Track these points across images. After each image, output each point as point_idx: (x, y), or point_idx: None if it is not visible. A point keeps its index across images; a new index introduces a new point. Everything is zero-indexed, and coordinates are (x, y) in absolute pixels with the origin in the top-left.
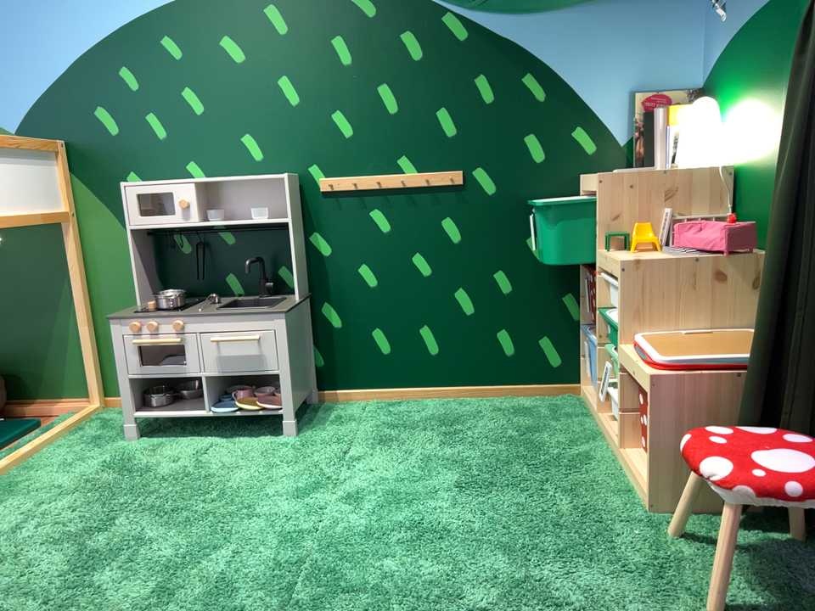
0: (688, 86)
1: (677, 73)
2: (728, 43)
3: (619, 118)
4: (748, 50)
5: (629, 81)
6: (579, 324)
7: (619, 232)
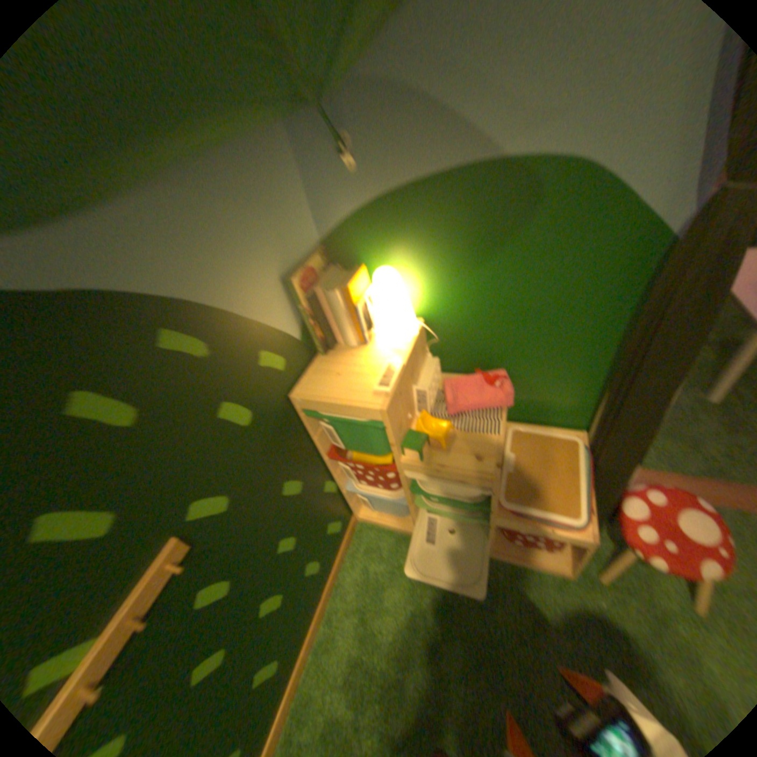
0: (315, 245)
1: (305, 234)
2: (377, 201)
3: (289, 313)
4: (425, 214)
5: (278, 265)
6: (340, 491)
7: (409, 434)
